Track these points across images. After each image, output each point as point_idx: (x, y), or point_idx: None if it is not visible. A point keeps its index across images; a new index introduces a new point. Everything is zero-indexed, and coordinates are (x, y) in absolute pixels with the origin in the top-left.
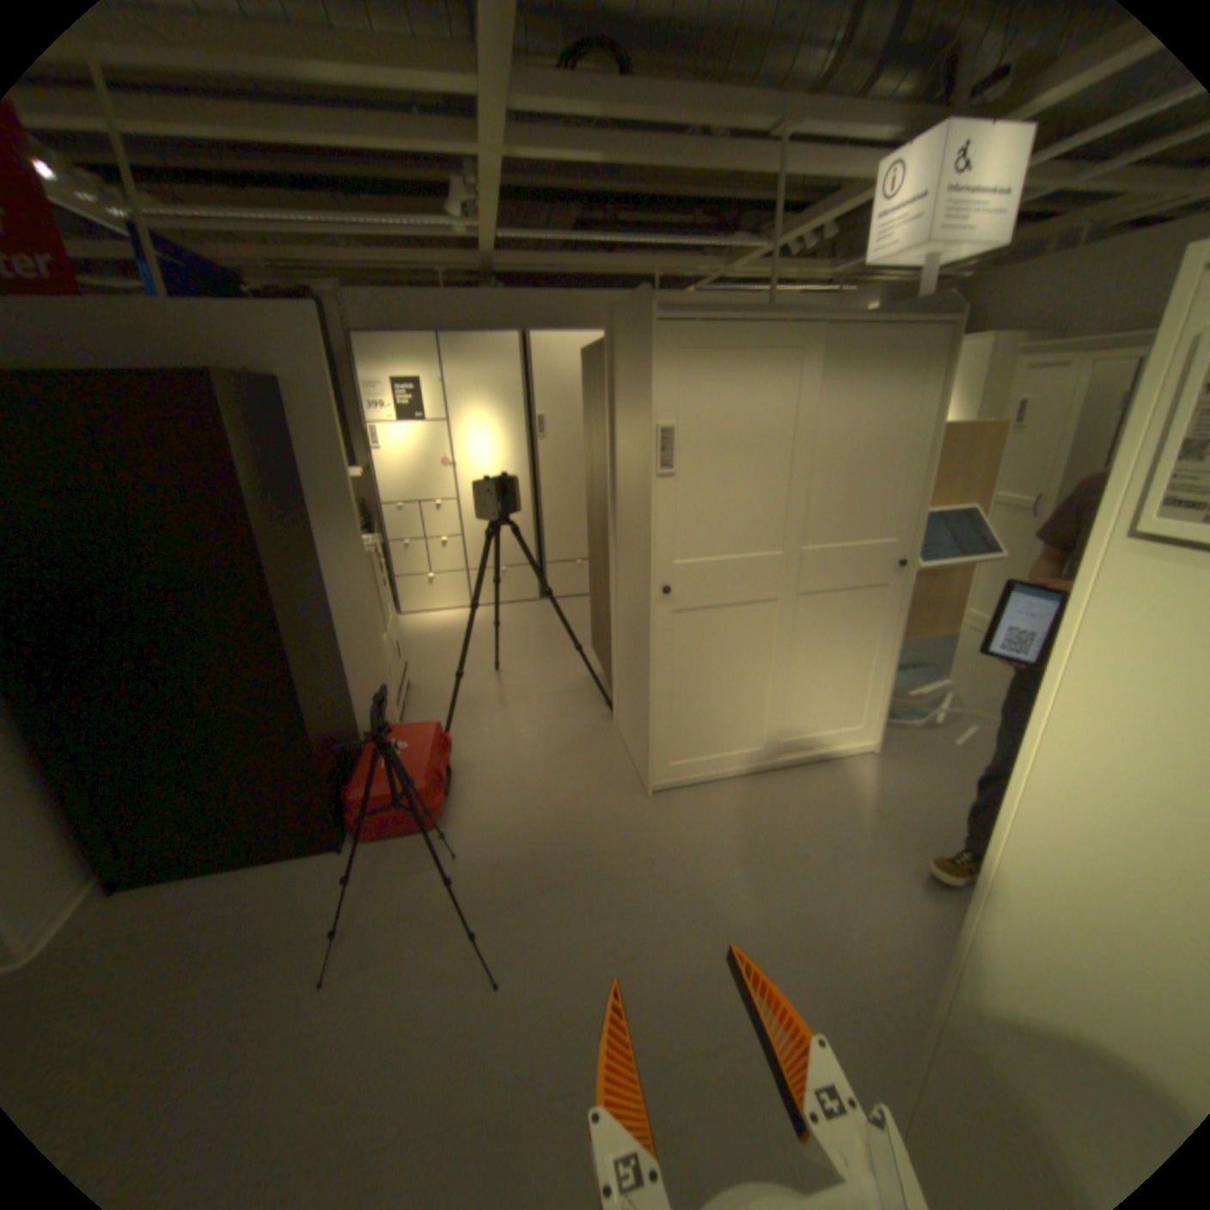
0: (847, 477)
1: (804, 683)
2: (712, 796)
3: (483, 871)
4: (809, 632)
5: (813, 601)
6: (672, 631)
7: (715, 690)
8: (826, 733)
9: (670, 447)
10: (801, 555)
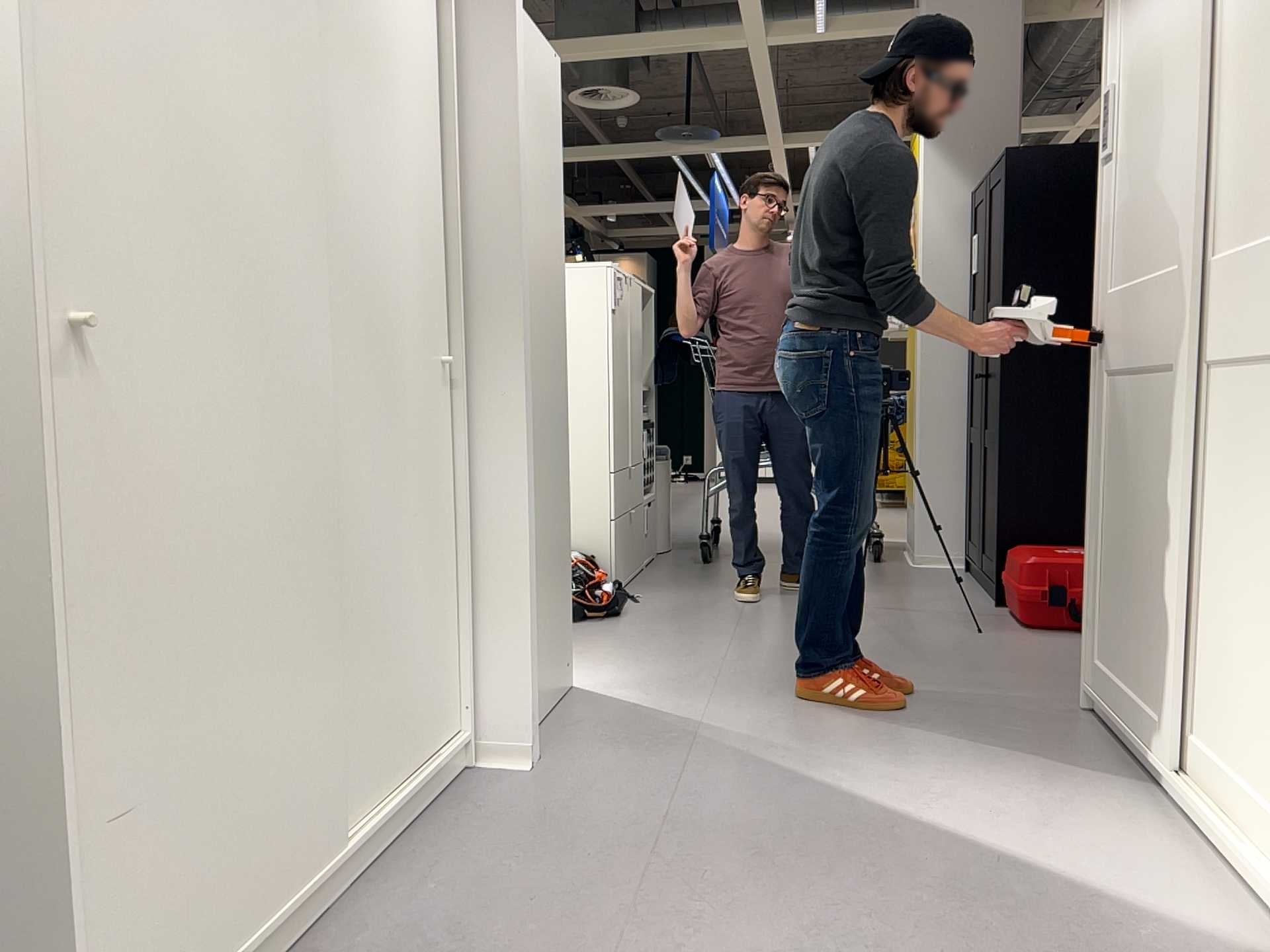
0: (1254, 84)
1: (1213, 597)
2: (1084, 743)
3: (955, 638)
4: (1219, 463)
5: (1222, 383)
6: (1100, 406)
7: (1123, 537)
8: (1239, 780)
9: (1101, 122)
10: (1205, 275)
